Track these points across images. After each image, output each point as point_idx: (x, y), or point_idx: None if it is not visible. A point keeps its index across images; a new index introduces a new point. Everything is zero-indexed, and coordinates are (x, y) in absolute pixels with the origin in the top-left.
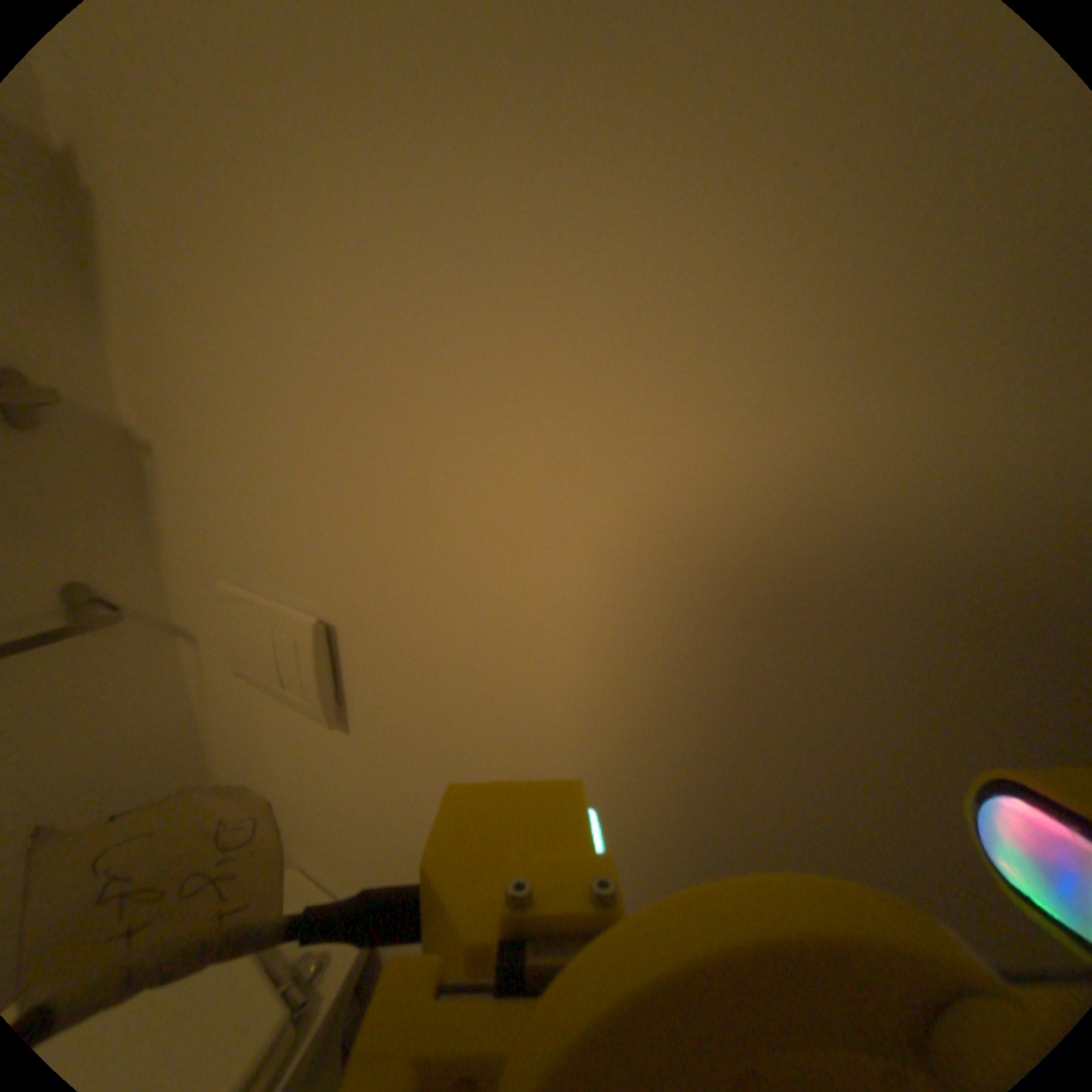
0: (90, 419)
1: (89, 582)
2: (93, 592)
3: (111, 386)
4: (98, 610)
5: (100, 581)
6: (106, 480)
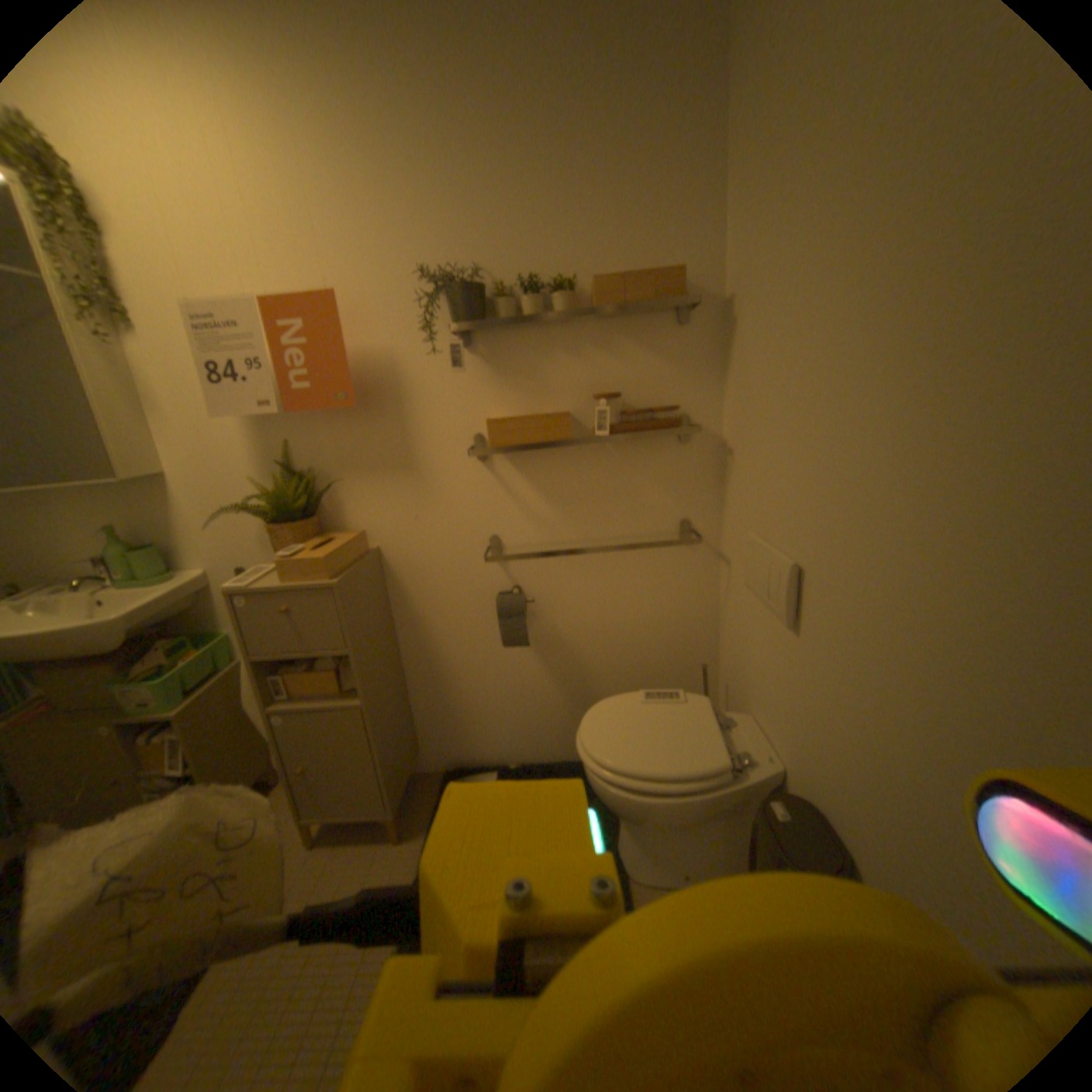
0: (711, 435)
1: (691, 519)
2: (692, 525)
3: (724, 416)
4: (692, 535)
5: (696, 520)
6: (710, 467)
